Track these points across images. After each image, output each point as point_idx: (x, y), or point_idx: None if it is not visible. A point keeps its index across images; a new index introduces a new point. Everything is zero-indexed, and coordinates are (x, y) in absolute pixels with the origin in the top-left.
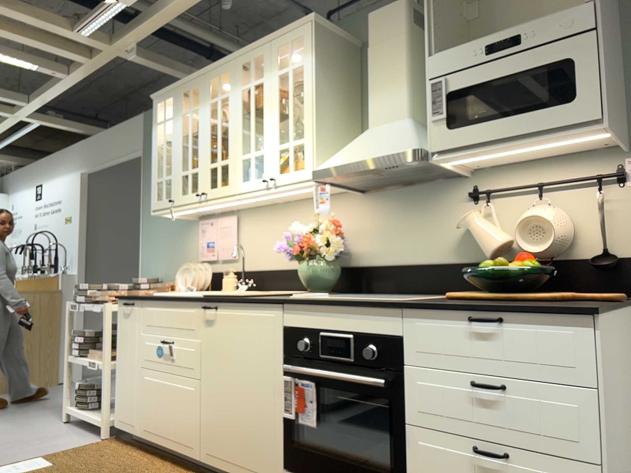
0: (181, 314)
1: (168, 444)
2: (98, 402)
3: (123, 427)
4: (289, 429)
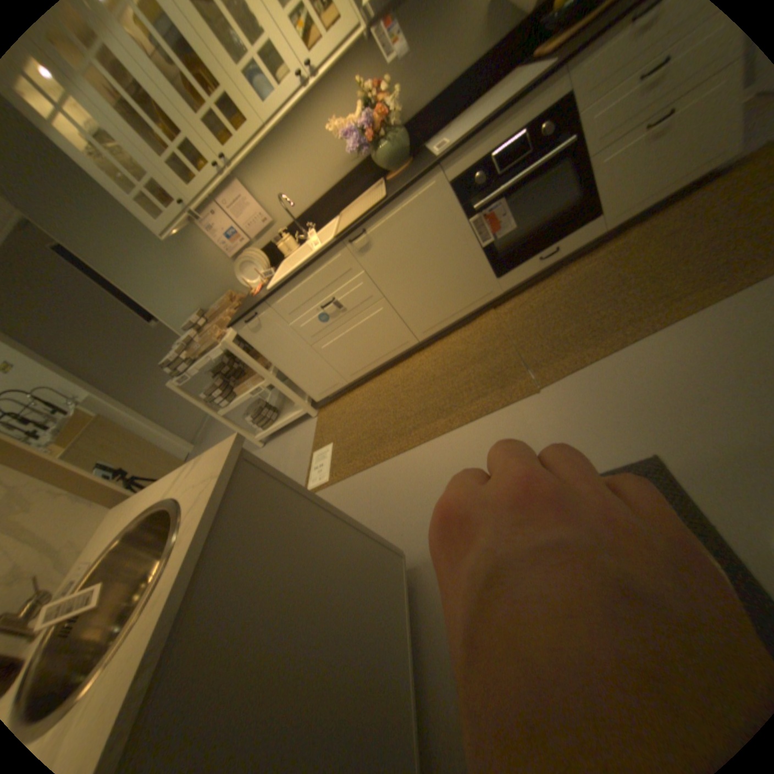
0: (326, 269)
1: (382, 359)
2: (275, 411)
3: (328, 391)
4: (491, 249)
